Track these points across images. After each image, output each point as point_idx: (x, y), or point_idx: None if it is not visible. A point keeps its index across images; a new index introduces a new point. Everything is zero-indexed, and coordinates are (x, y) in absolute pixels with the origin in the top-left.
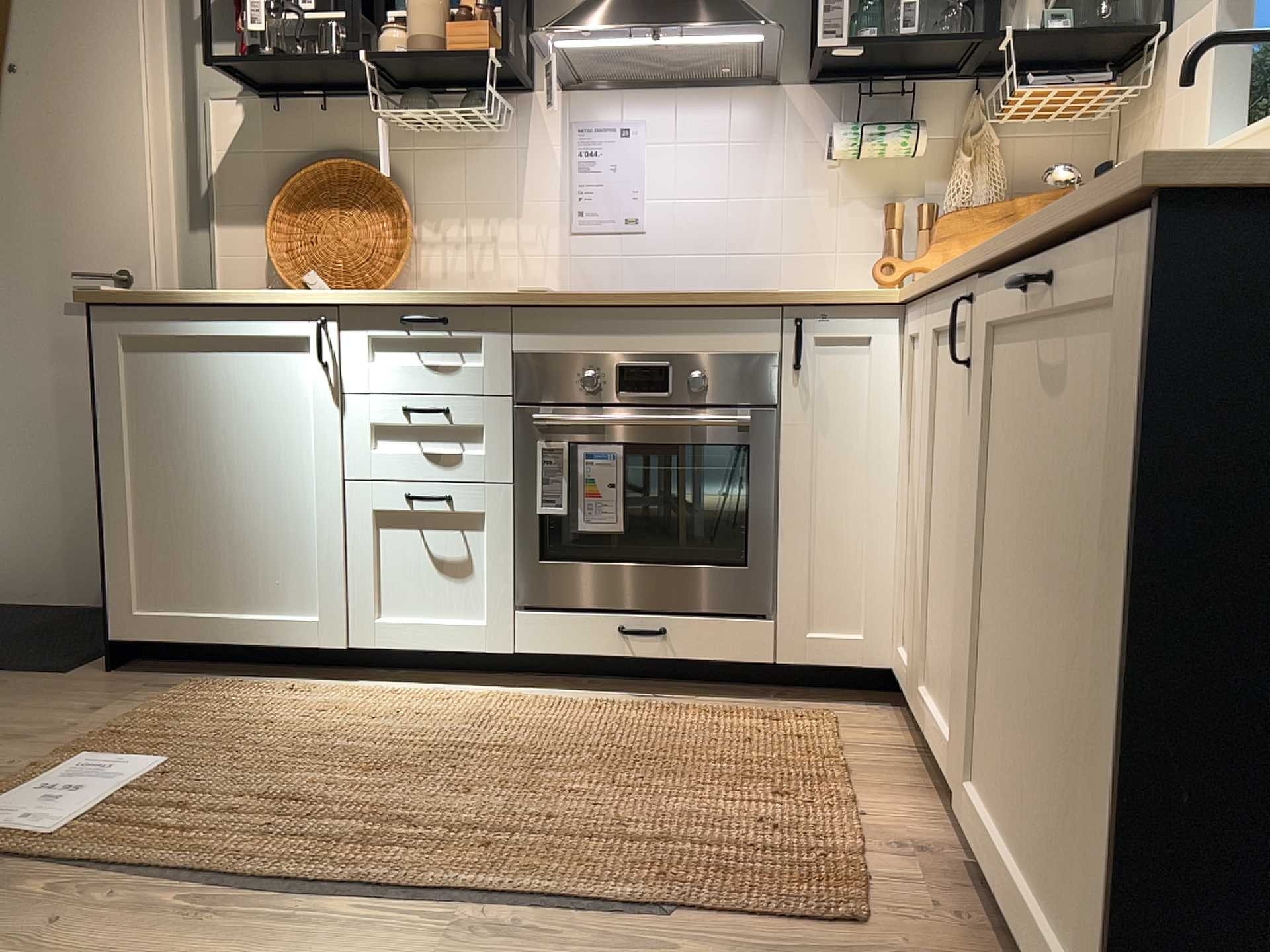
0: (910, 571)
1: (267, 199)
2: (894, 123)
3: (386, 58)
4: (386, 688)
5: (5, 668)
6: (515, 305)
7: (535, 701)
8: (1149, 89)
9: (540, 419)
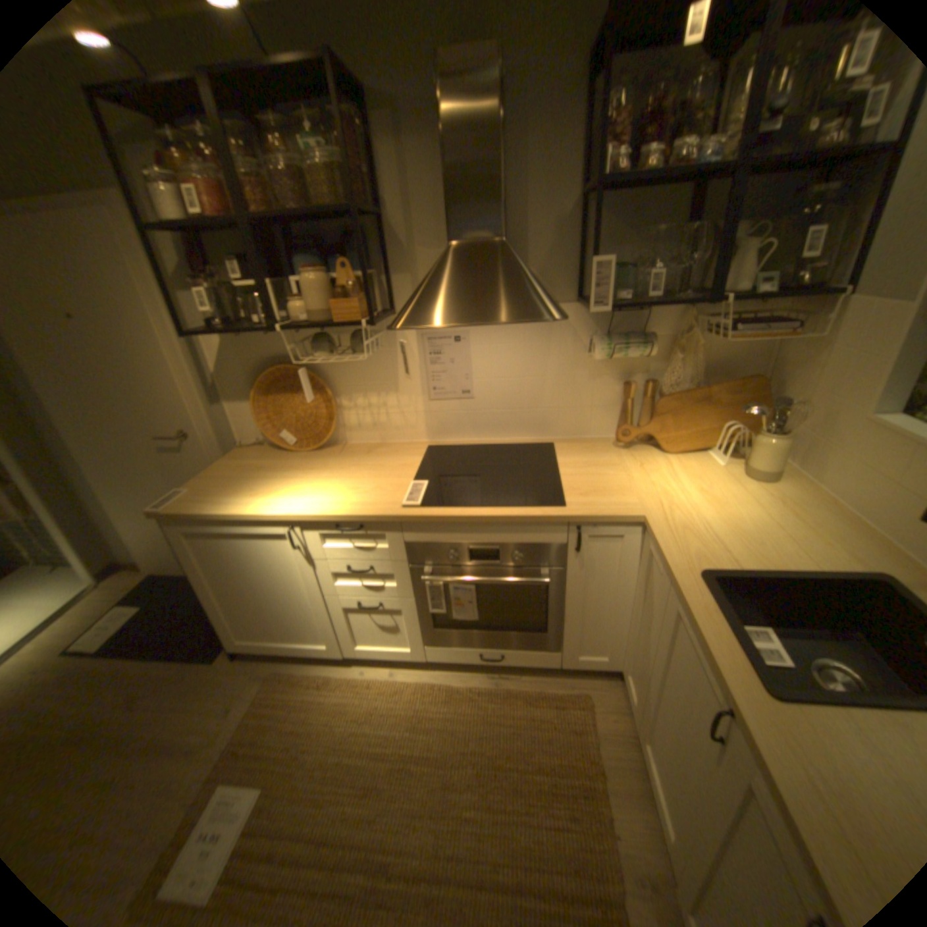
0: (637, 653)
1: (248, 386)
2: (636, 336)
3: (294, 321)
4: (364, 672)
5: (182, 660)
6: (402, 521)
7: (438, 688)
8: (827, 323)
9: (425, 578)
